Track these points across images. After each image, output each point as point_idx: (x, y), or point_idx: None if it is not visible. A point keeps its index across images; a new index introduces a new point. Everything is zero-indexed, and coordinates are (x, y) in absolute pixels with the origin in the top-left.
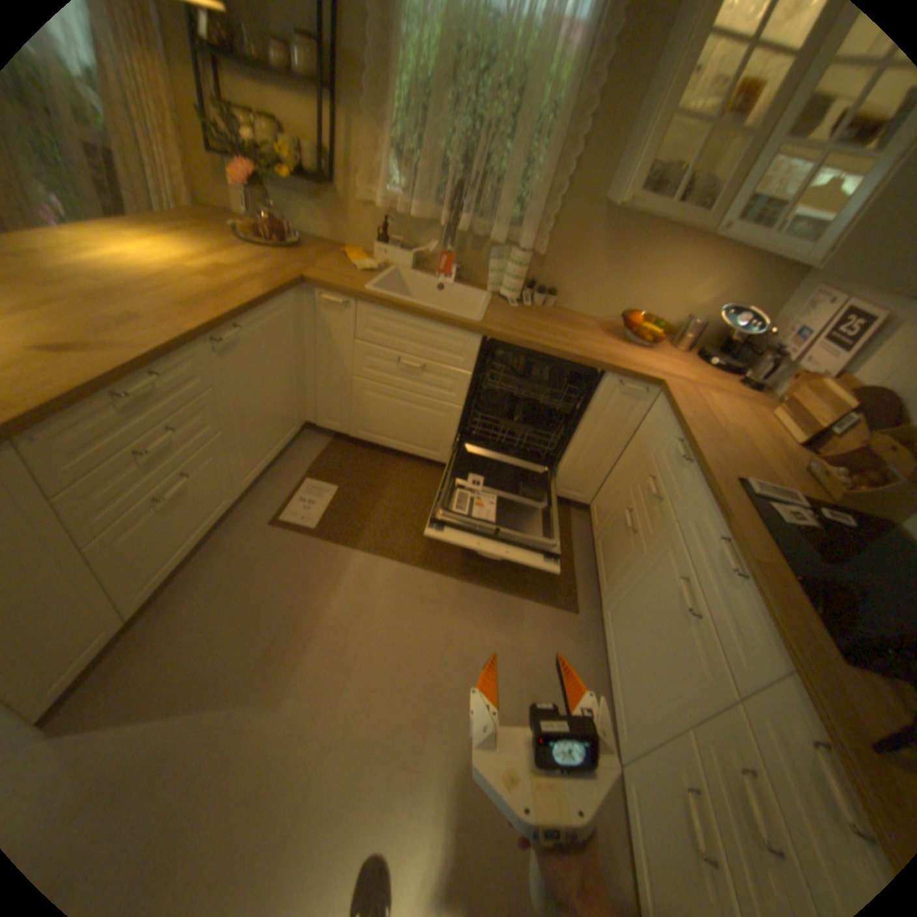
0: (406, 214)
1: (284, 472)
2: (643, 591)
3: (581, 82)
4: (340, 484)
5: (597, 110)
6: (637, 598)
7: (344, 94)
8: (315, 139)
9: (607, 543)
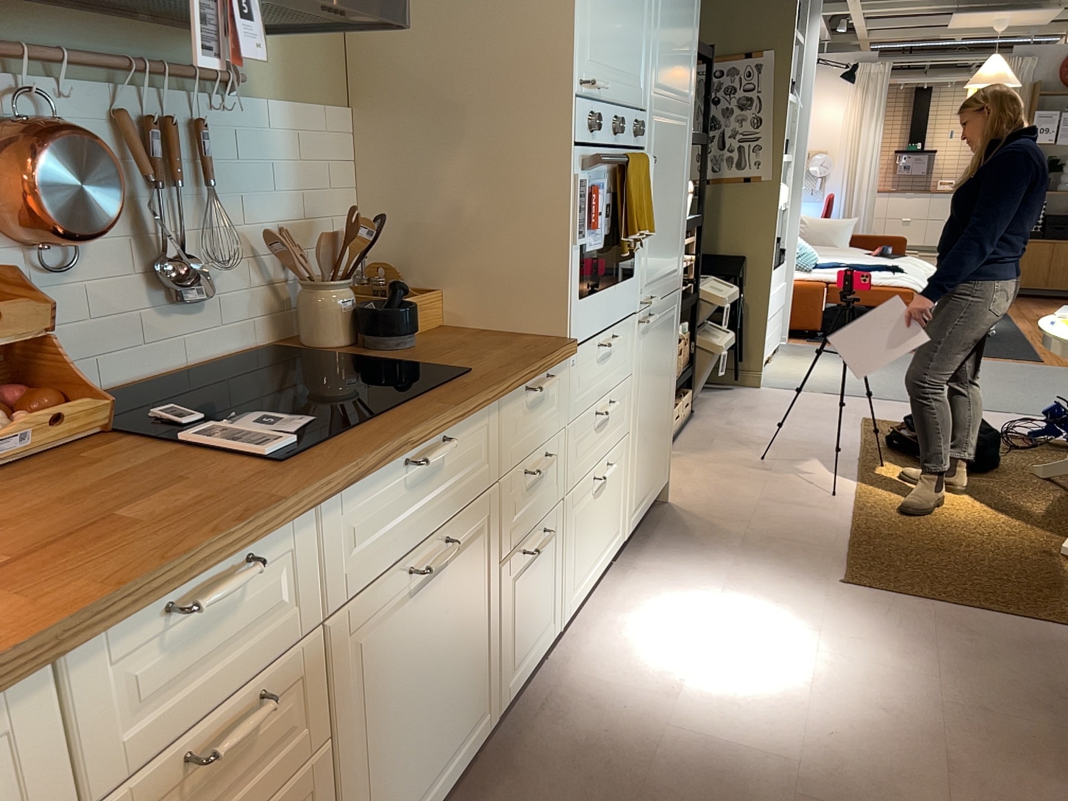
0: None
1: None
2: (375, 730)
3: None
4: None
5: None
6: (376, 755)
7: None
8: None
9: None
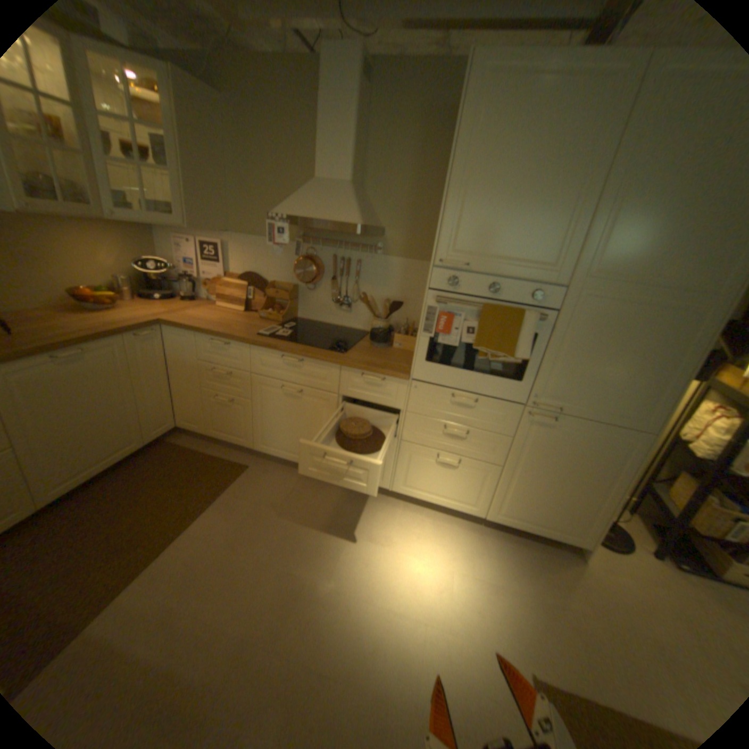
0: None
1: None
2: (267, 415)
3: None
4: None
5: None
6: (267, 421)
7: None
8: None
9: (218, 426)
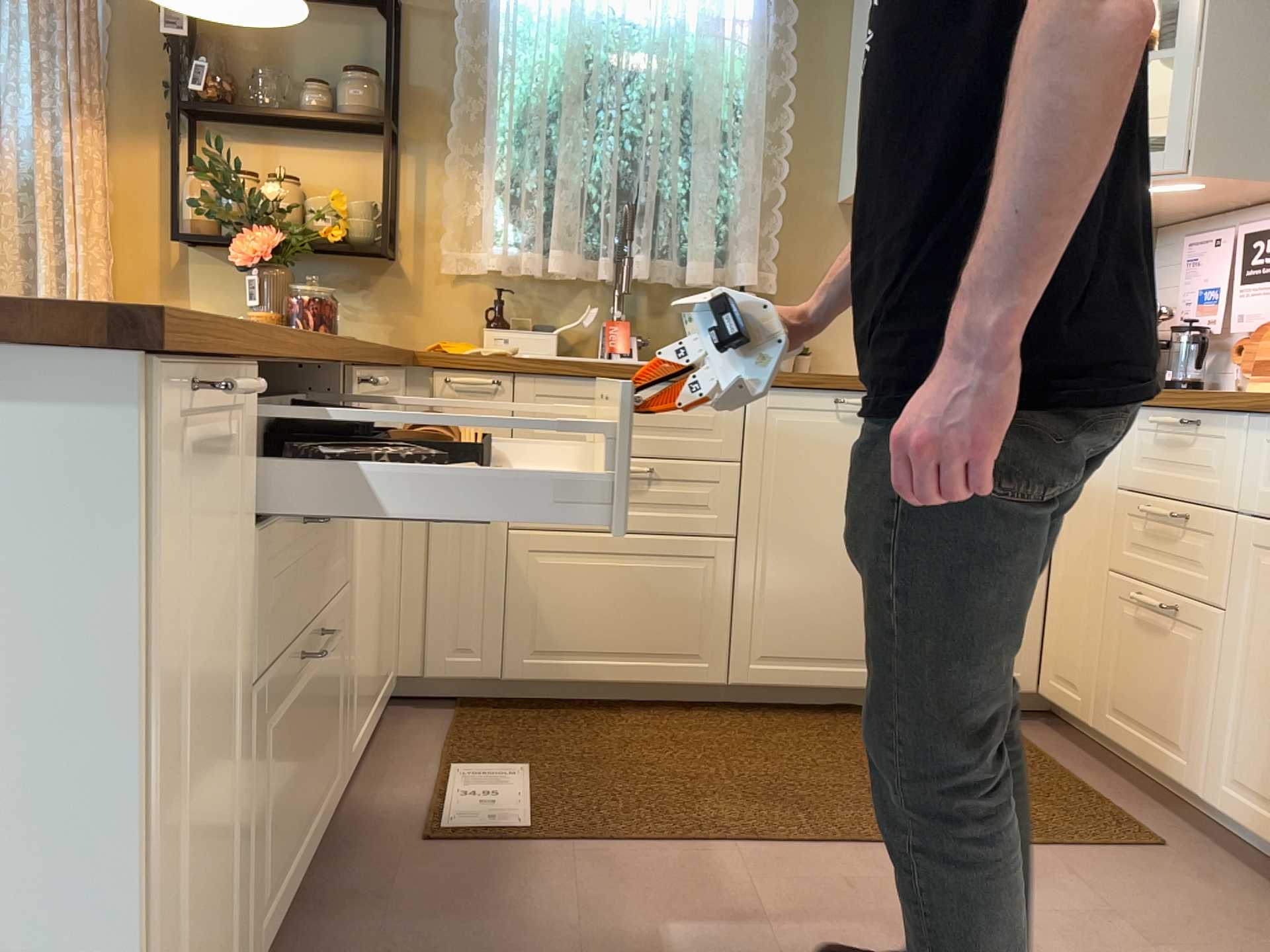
0: (530, 283)
1: (392, 768)
2: (1266, 667)
3: (764, 75)
4: (529, 764)
5: (791, 104)
6: (1263, 692)
7: (416, 140)
8: (368, 202)
9: (1130, 697)
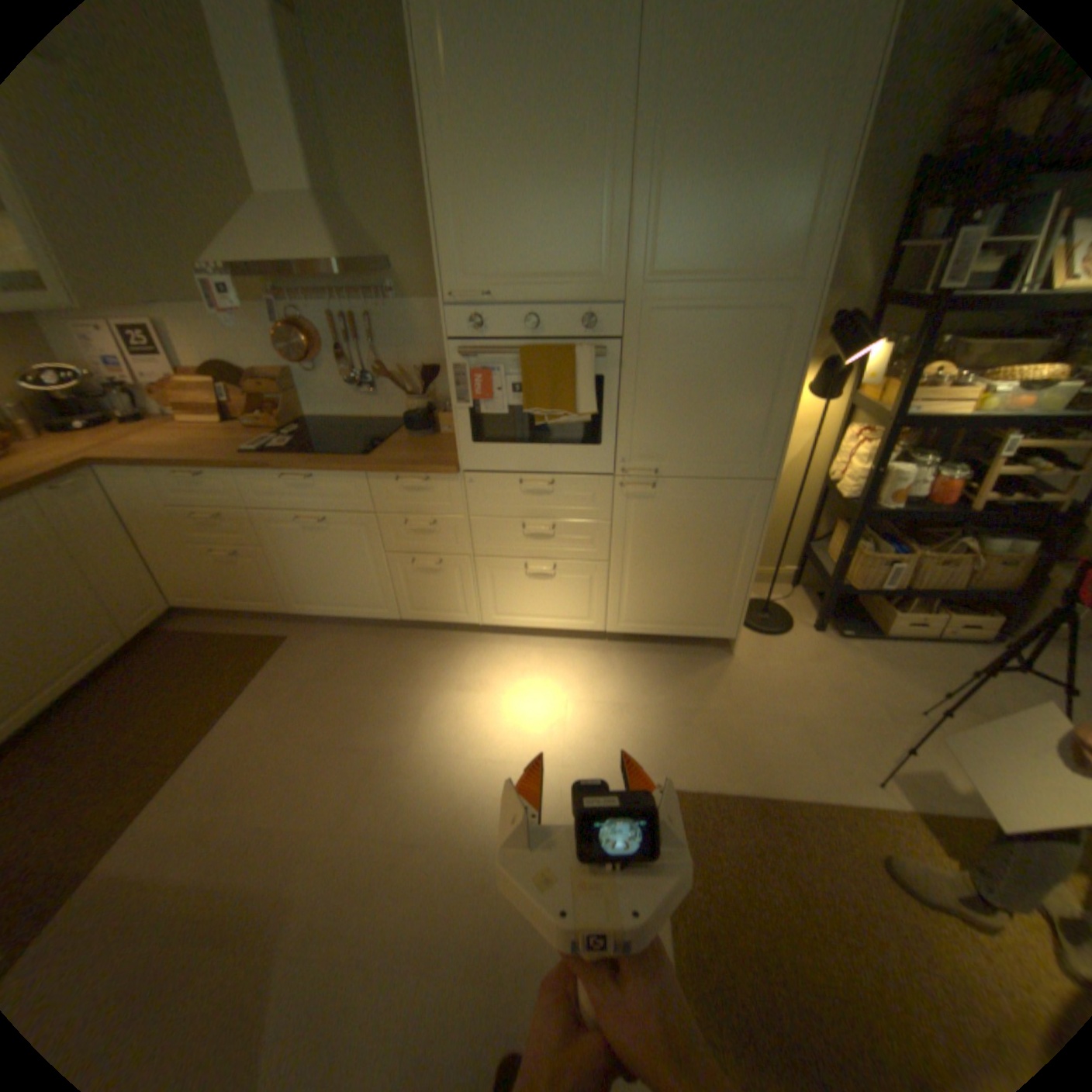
0: None
1: None
2: (288, 563)
3: None
4: None
5: None
6: (292, 572)
7: None
8: None
9: (228, 593)
